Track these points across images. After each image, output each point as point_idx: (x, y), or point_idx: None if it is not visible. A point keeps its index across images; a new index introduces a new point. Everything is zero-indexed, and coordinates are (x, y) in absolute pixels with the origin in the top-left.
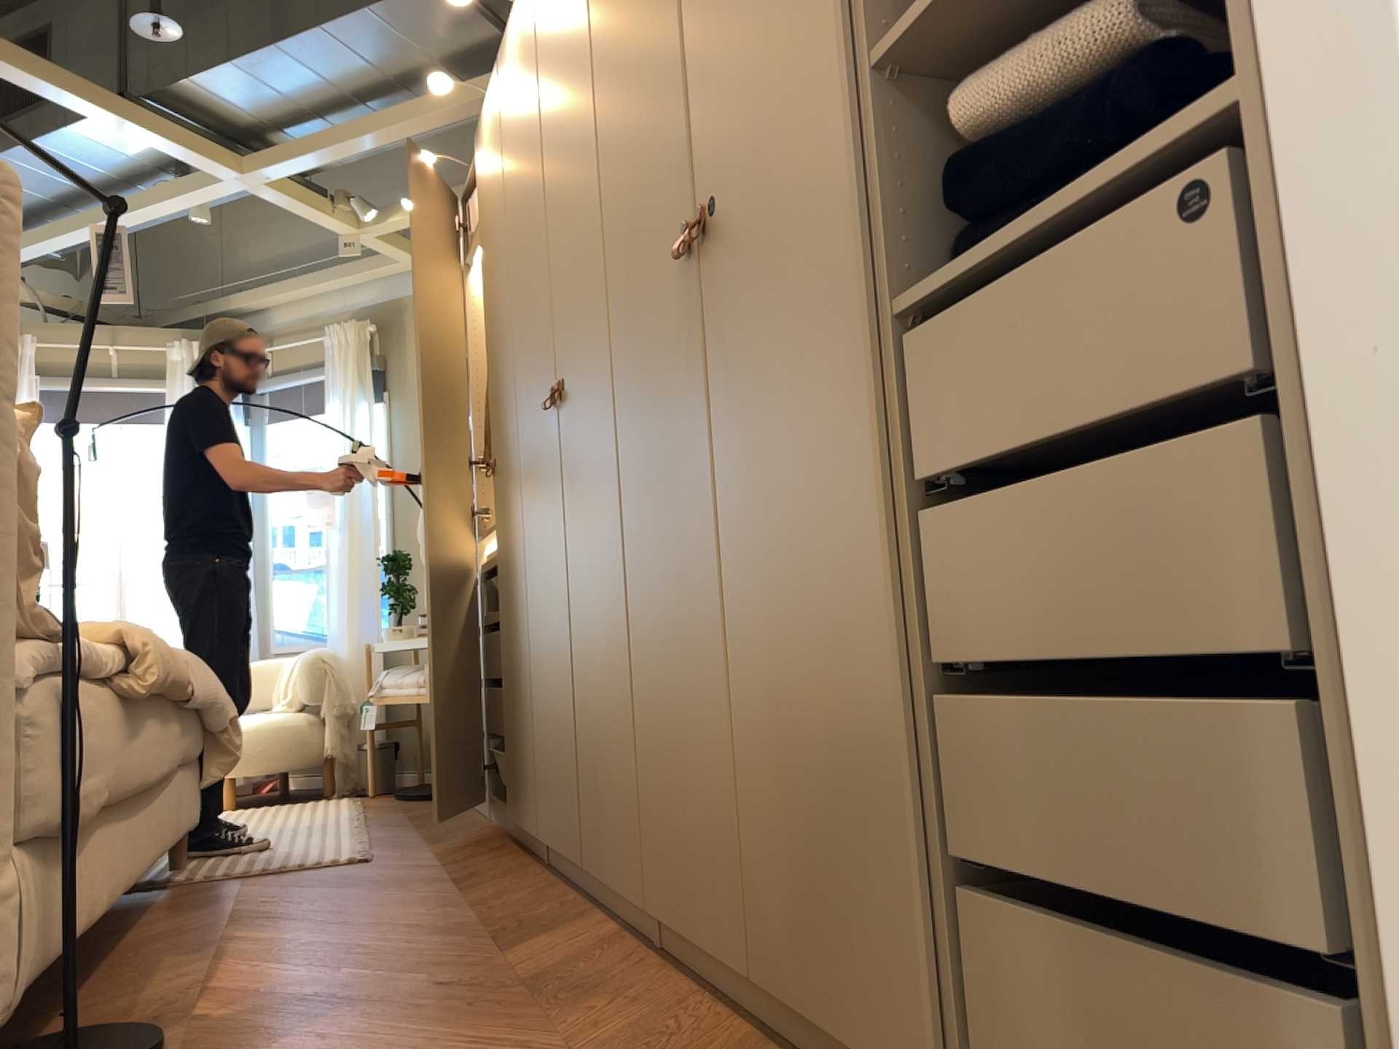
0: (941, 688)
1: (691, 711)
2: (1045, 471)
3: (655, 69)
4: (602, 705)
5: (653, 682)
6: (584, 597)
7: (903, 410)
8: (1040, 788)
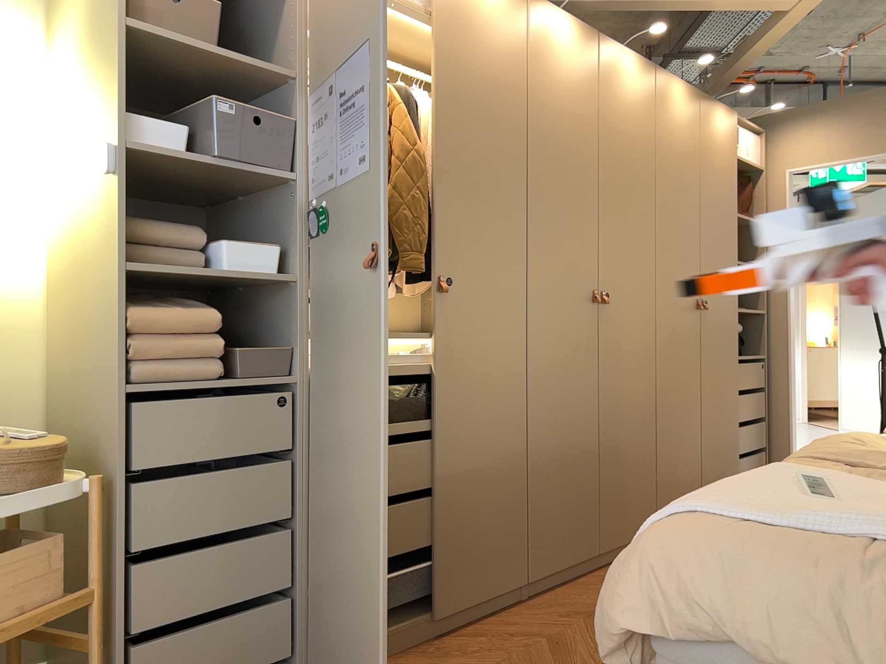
0: (742, 427)
1: (687, 449)
2: (754, 392)
3: (690, 231)
4: (627, 464)
5: (669, 444)
6: (615, 412)
7: (738, 376)
8: (752, 439)
